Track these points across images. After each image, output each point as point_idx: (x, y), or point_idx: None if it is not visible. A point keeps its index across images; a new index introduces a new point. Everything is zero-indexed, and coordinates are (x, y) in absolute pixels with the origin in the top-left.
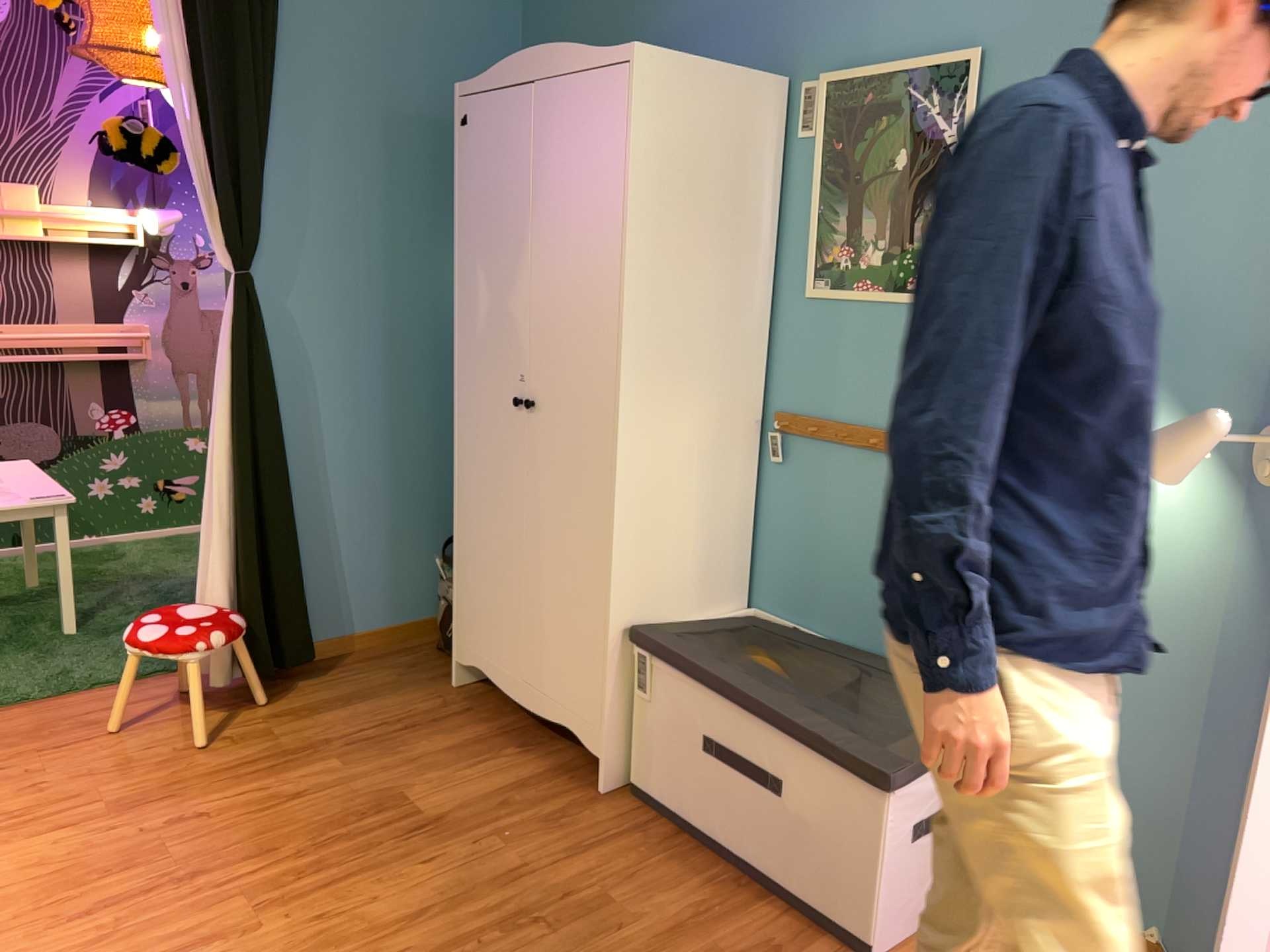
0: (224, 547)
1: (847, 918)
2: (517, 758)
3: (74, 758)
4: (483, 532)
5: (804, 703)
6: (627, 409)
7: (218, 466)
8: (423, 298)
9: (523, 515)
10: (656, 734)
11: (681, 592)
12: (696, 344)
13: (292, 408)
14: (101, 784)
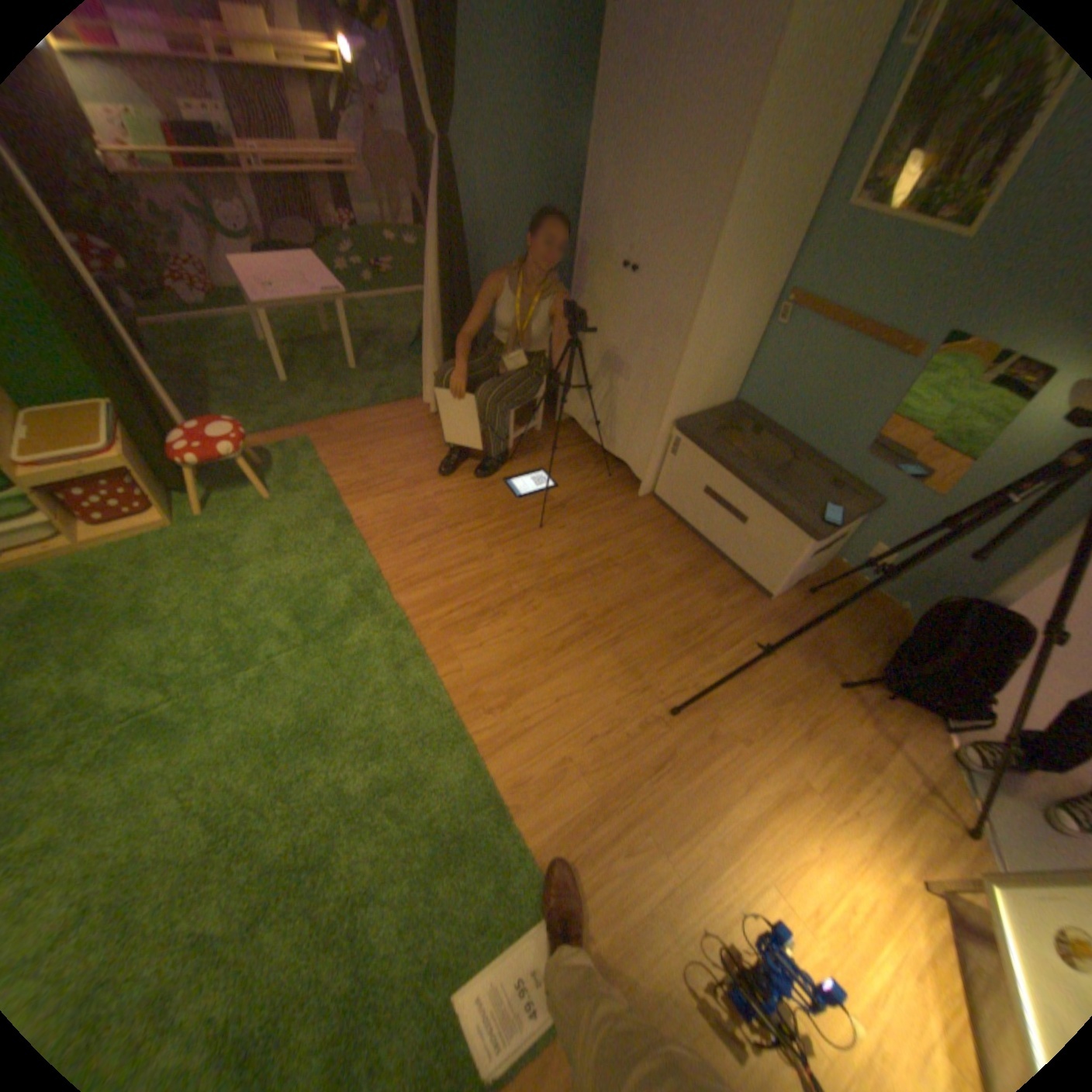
0: (437, 339)
1: (761, 583)
2: (593, 472)
3: (379, 453)
4: (585, 346)
5: (768, 486)
6: (706, 294)
7: (431, 288)
8: (551, 159)
9: (615, 344)
10: (675, 479)
11: (701, 402)
12: (759, 244)
13: (470, 246)
14: (396, 470)
